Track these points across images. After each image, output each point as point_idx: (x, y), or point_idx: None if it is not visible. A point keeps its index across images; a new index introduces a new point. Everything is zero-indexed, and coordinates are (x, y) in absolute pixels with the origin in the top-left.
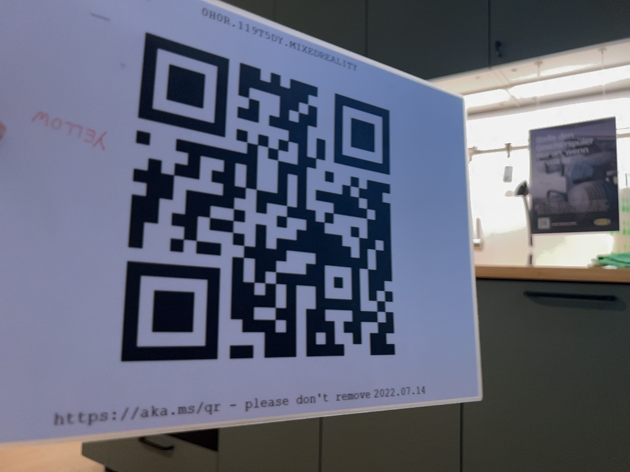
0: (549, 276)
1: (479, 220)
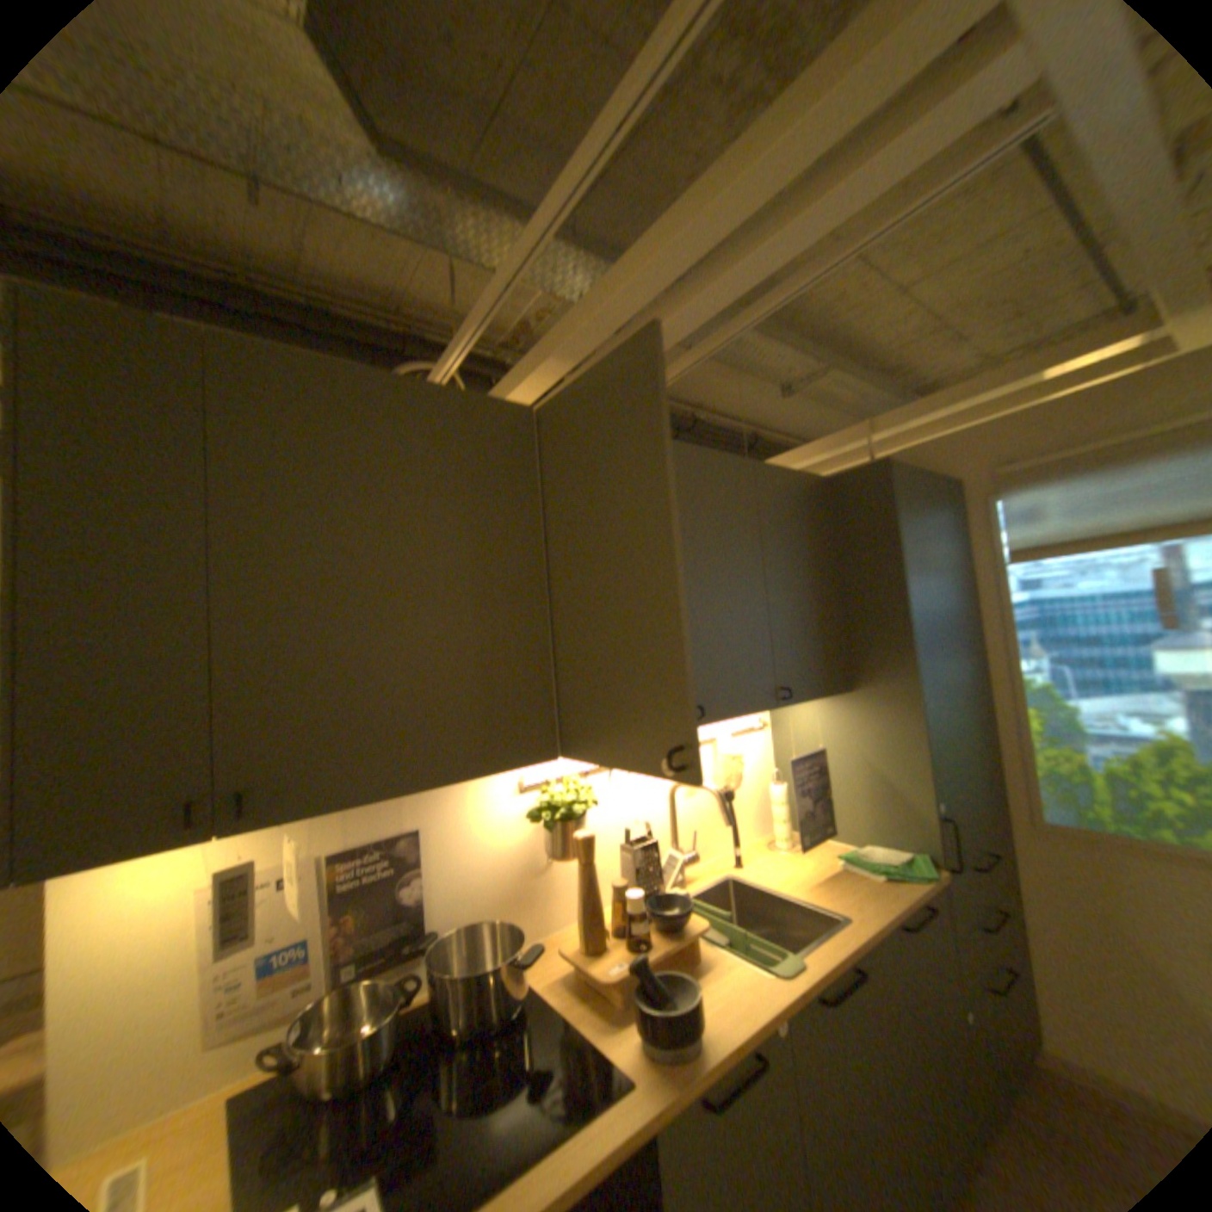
0: (913, 911)
1: (697, 833)
